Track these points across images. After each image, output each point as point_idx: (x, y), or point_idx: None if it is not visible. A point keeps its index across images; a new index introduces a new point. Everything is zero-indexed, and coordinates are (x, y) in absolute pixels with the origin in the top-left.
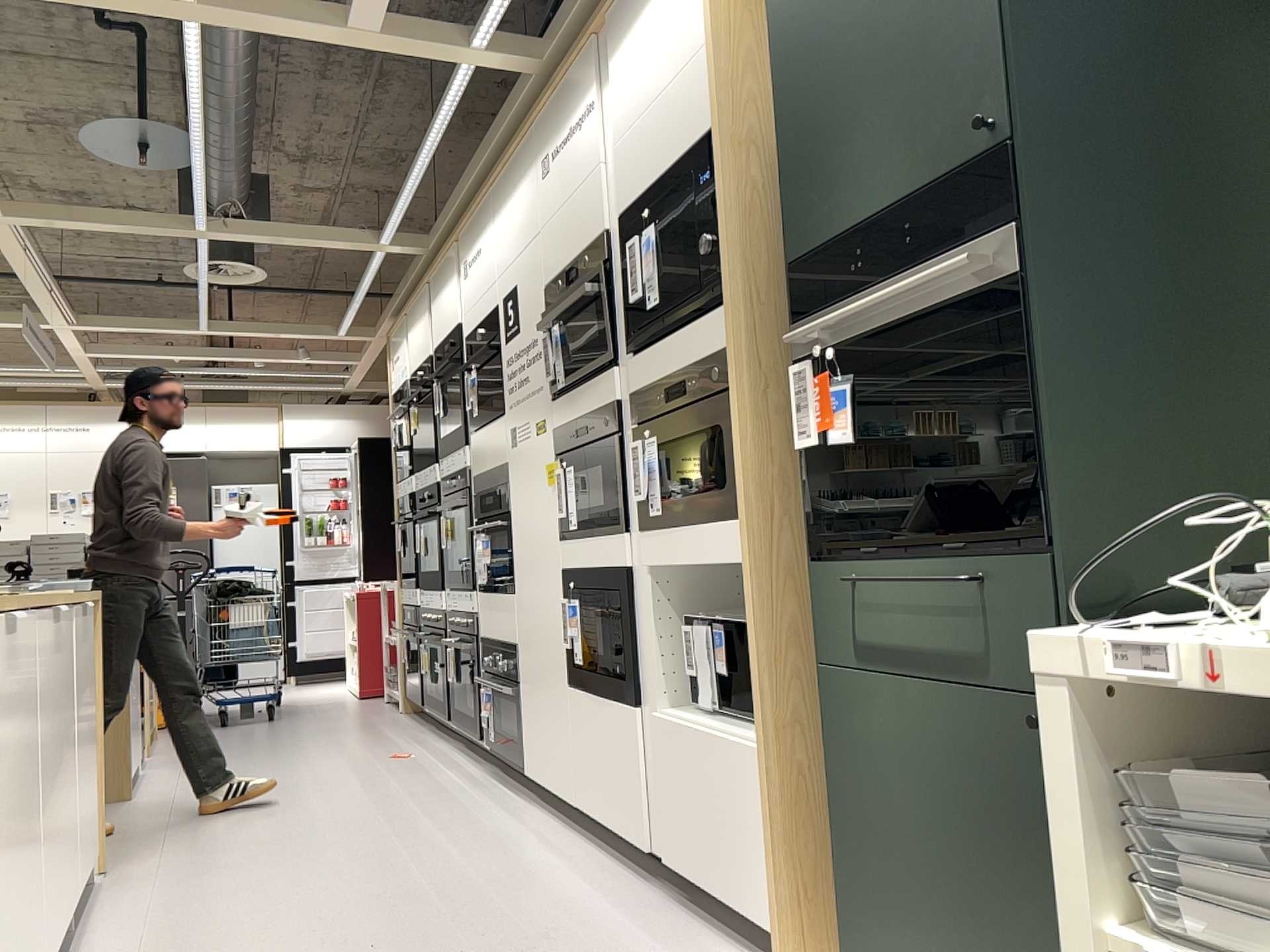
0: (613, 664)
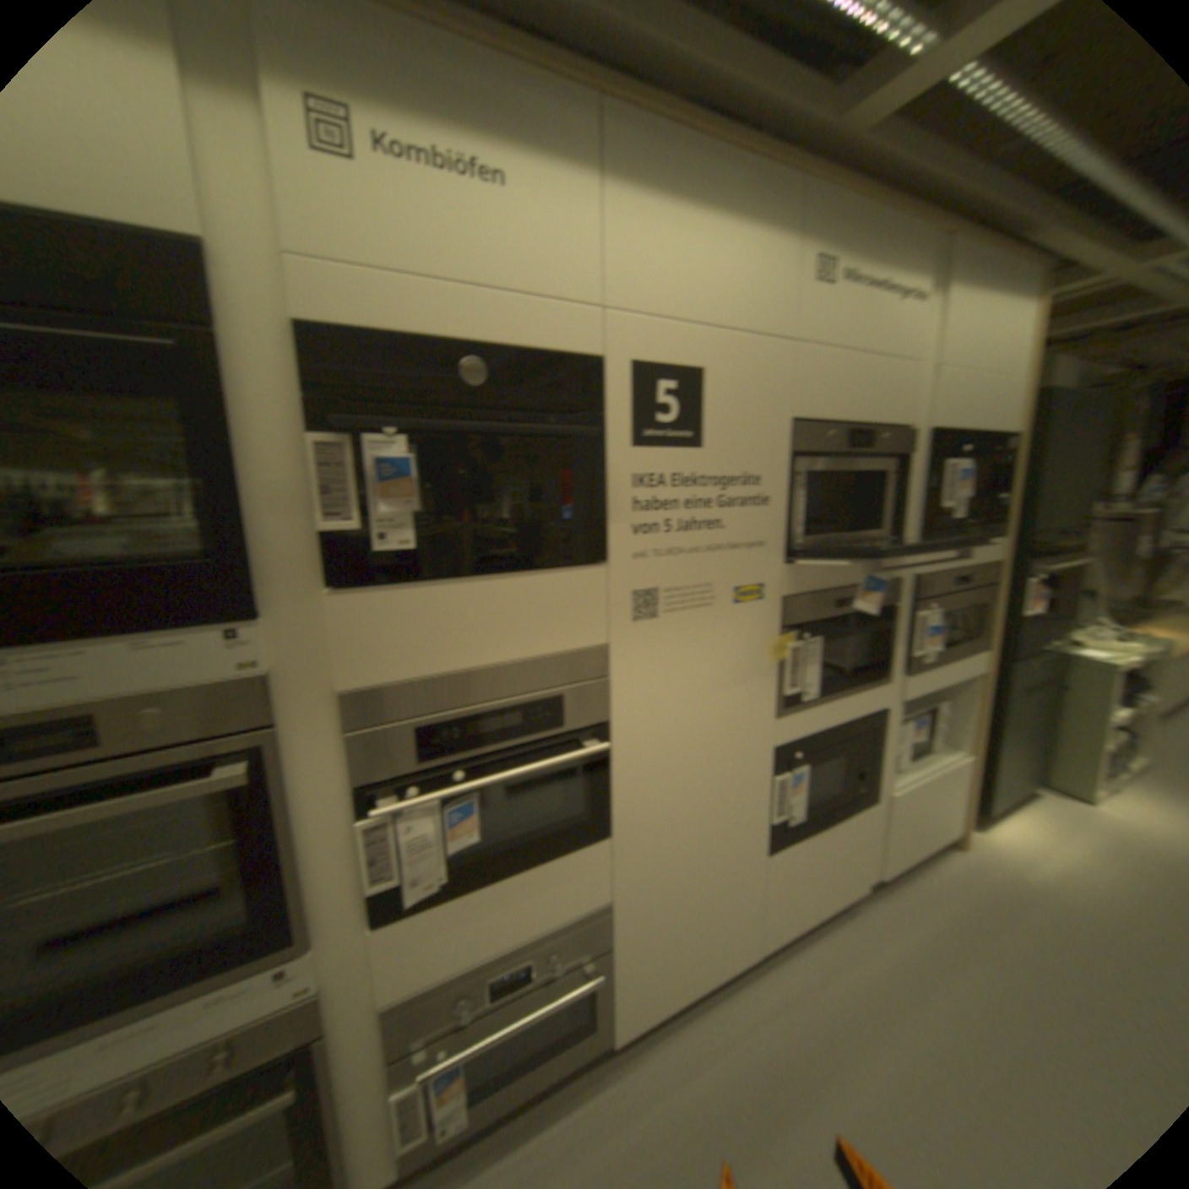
0: (853, 793)
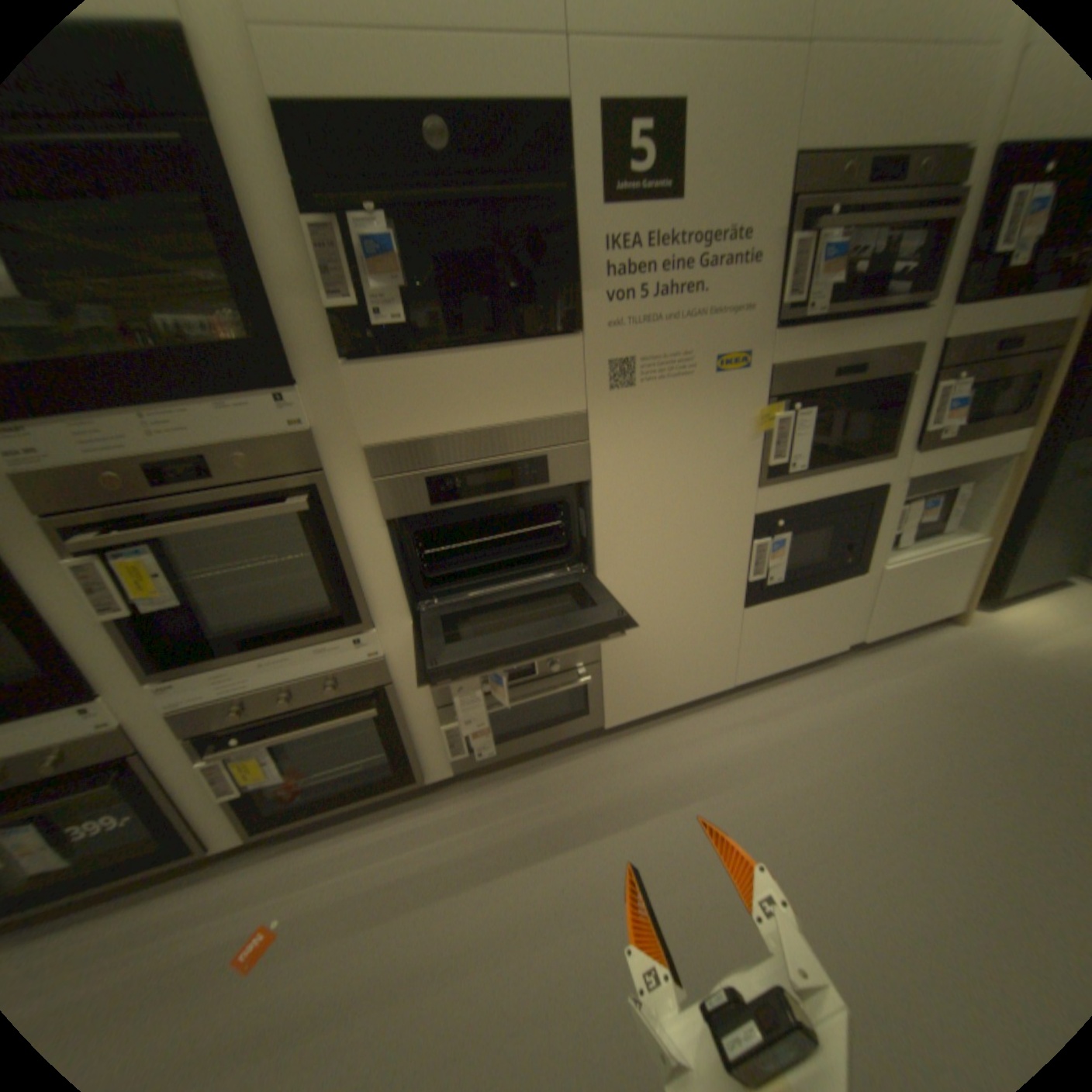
0: (836, 560)
